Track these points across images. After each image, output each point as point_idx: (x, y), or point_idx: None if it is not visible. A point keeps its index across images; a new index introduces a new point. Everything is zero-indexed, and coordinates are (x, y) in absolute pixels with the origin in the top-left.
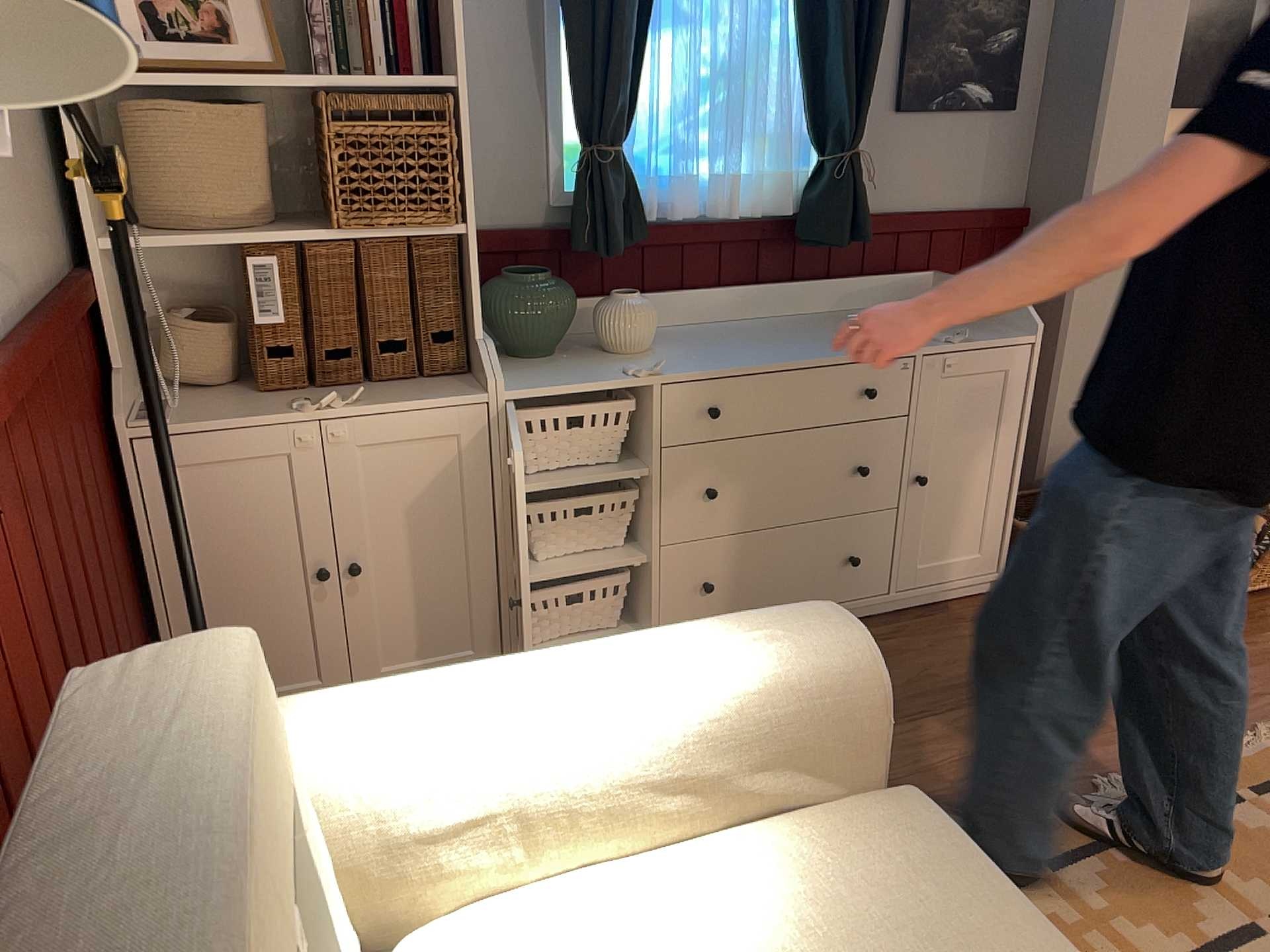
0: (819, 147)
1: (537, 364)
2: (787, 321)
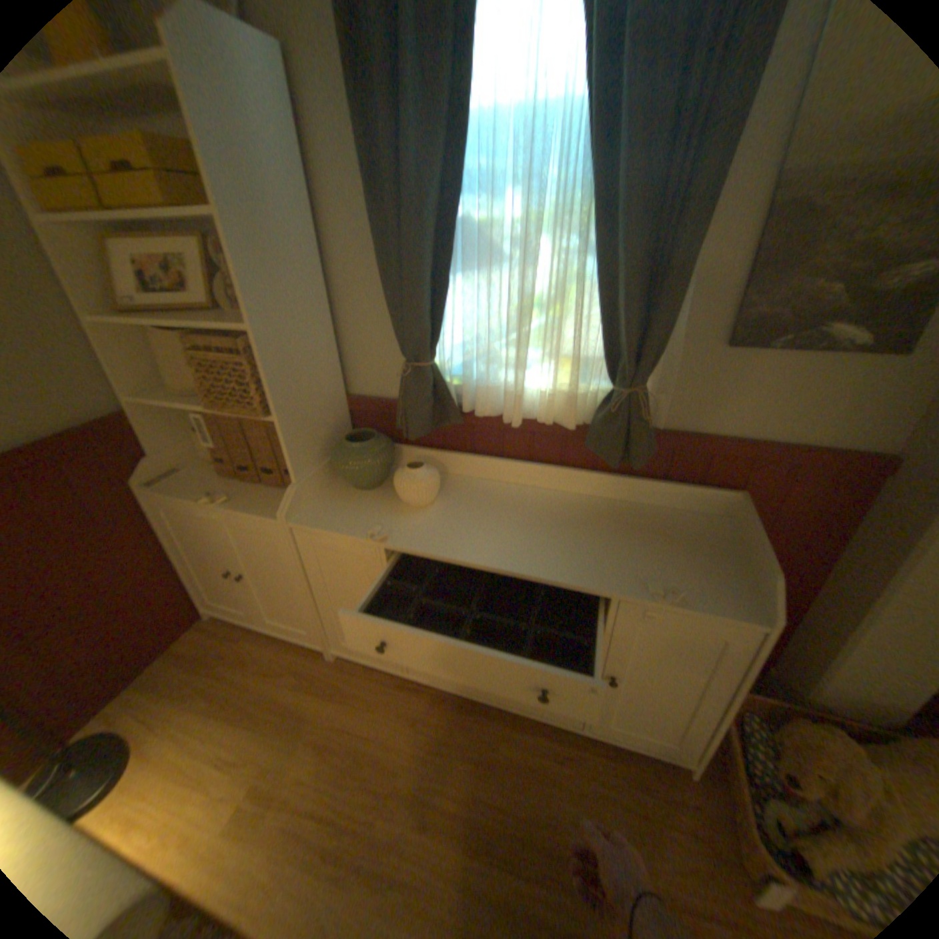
0: (613, 376)
1: (354, 496)
2: (572, 502)
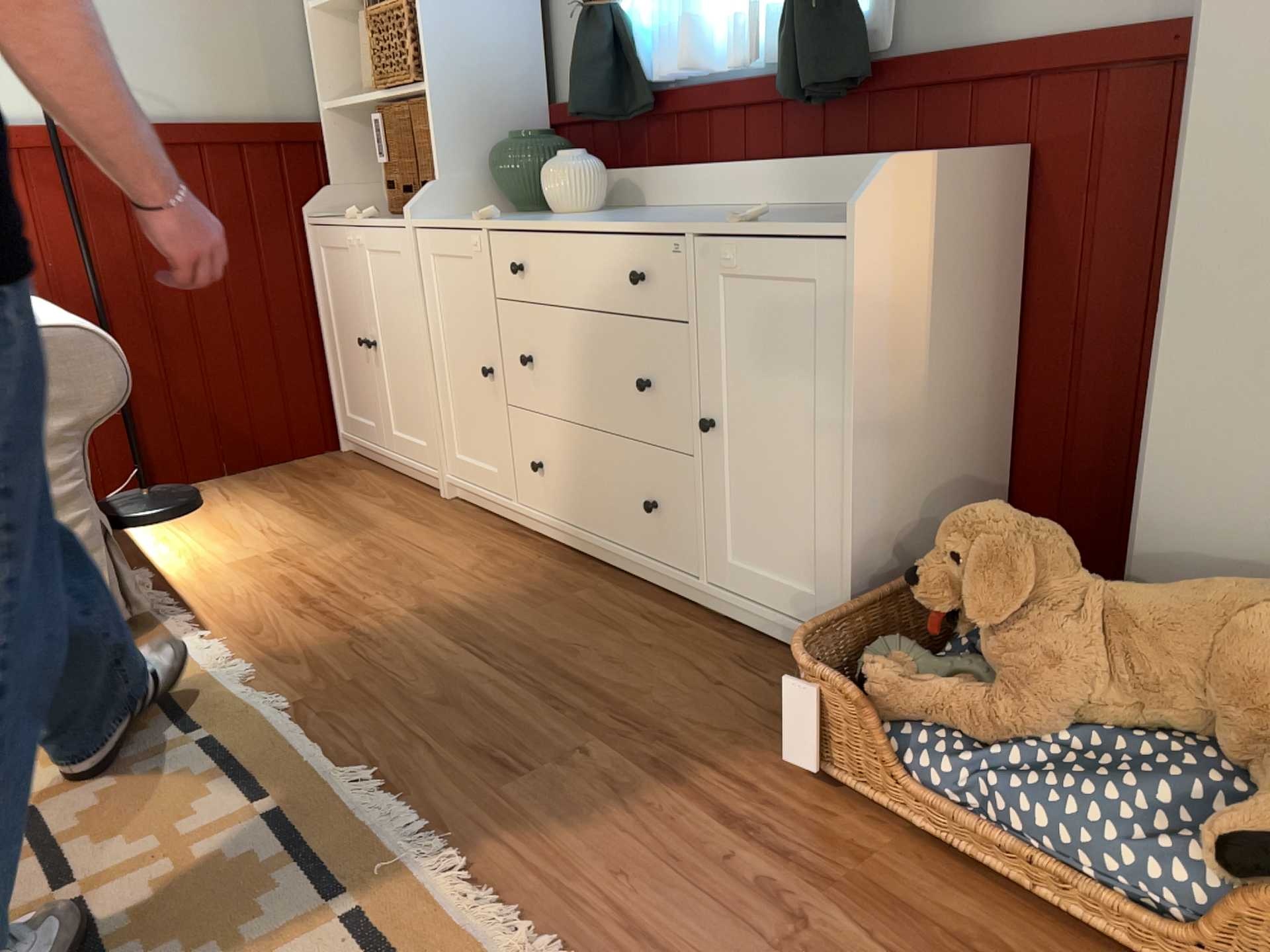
0: None
1: (503, 215)
2: (769, 208)
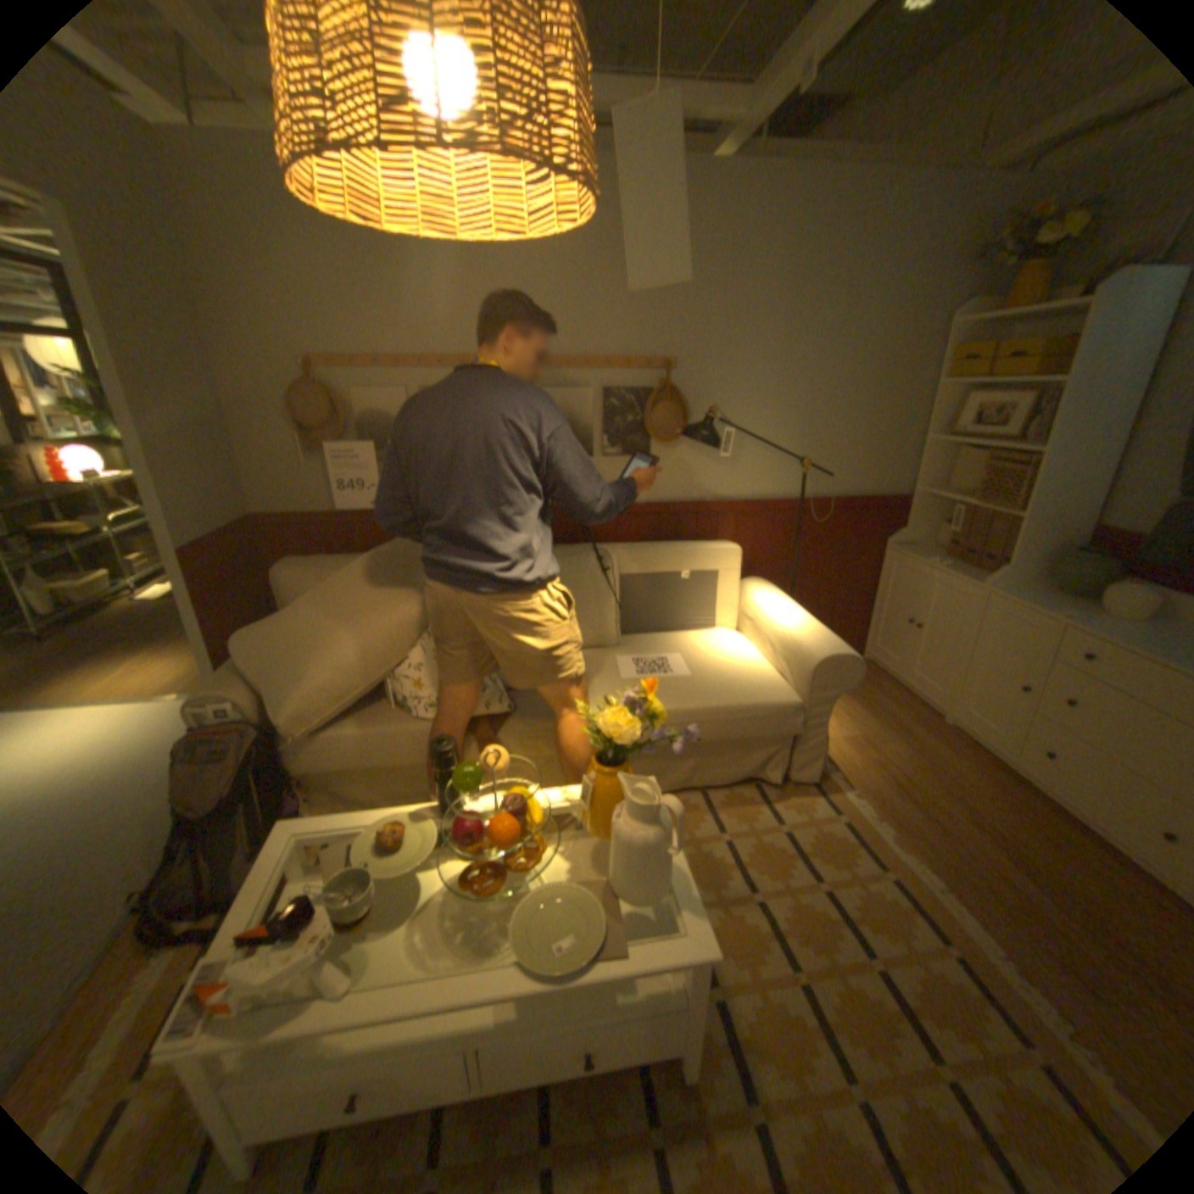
0: None
1: (1055, 595)
2: None
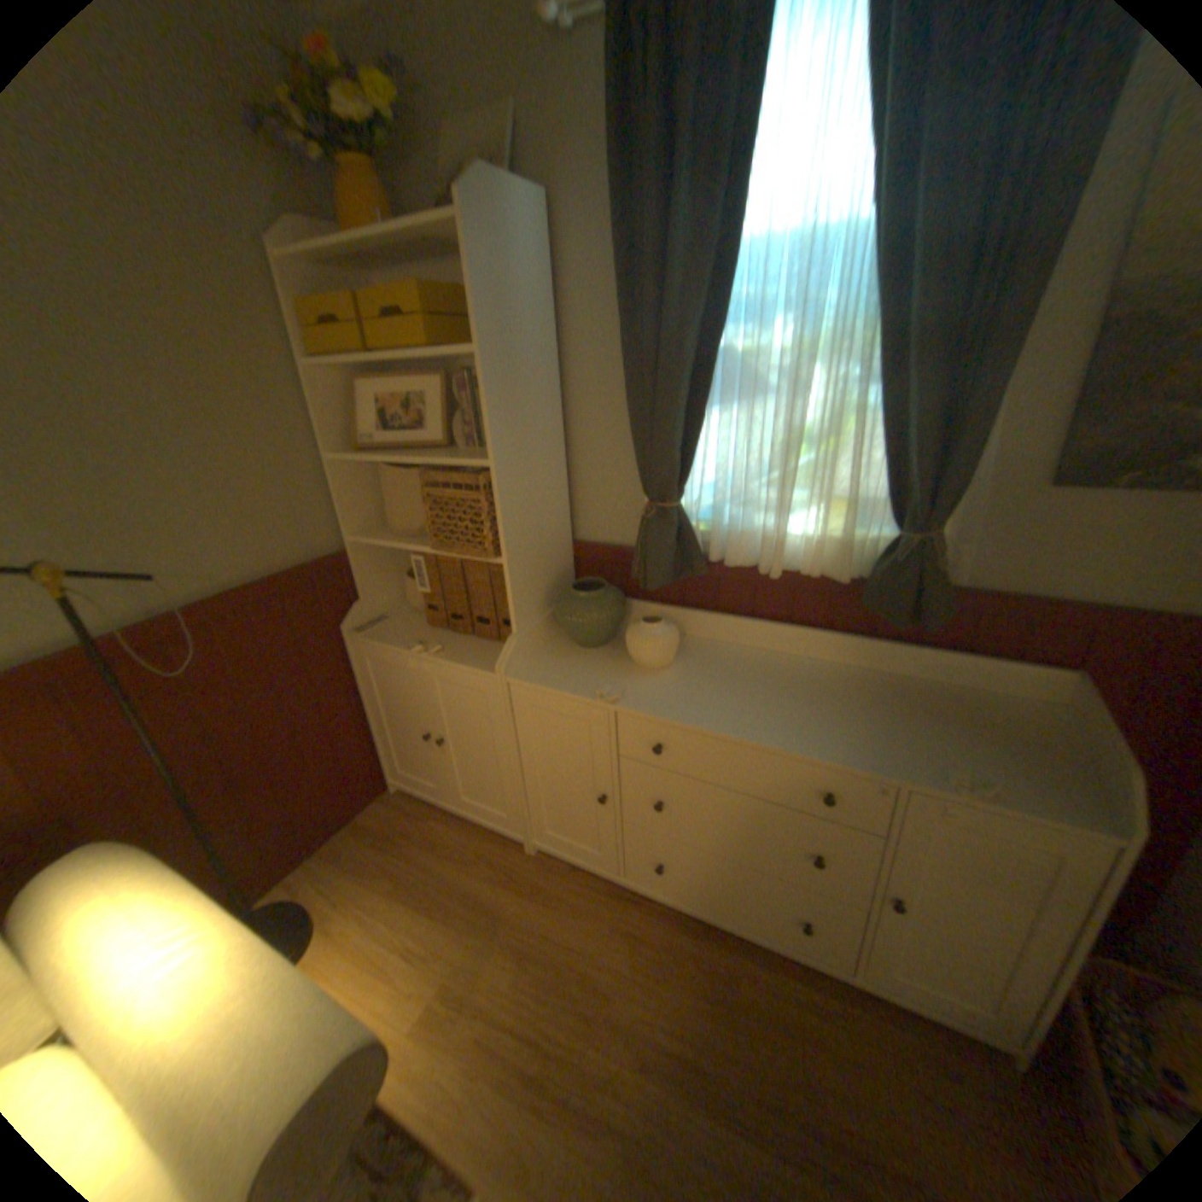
0: (900, 520)
1: (577, 653)
2: (842, 674)
